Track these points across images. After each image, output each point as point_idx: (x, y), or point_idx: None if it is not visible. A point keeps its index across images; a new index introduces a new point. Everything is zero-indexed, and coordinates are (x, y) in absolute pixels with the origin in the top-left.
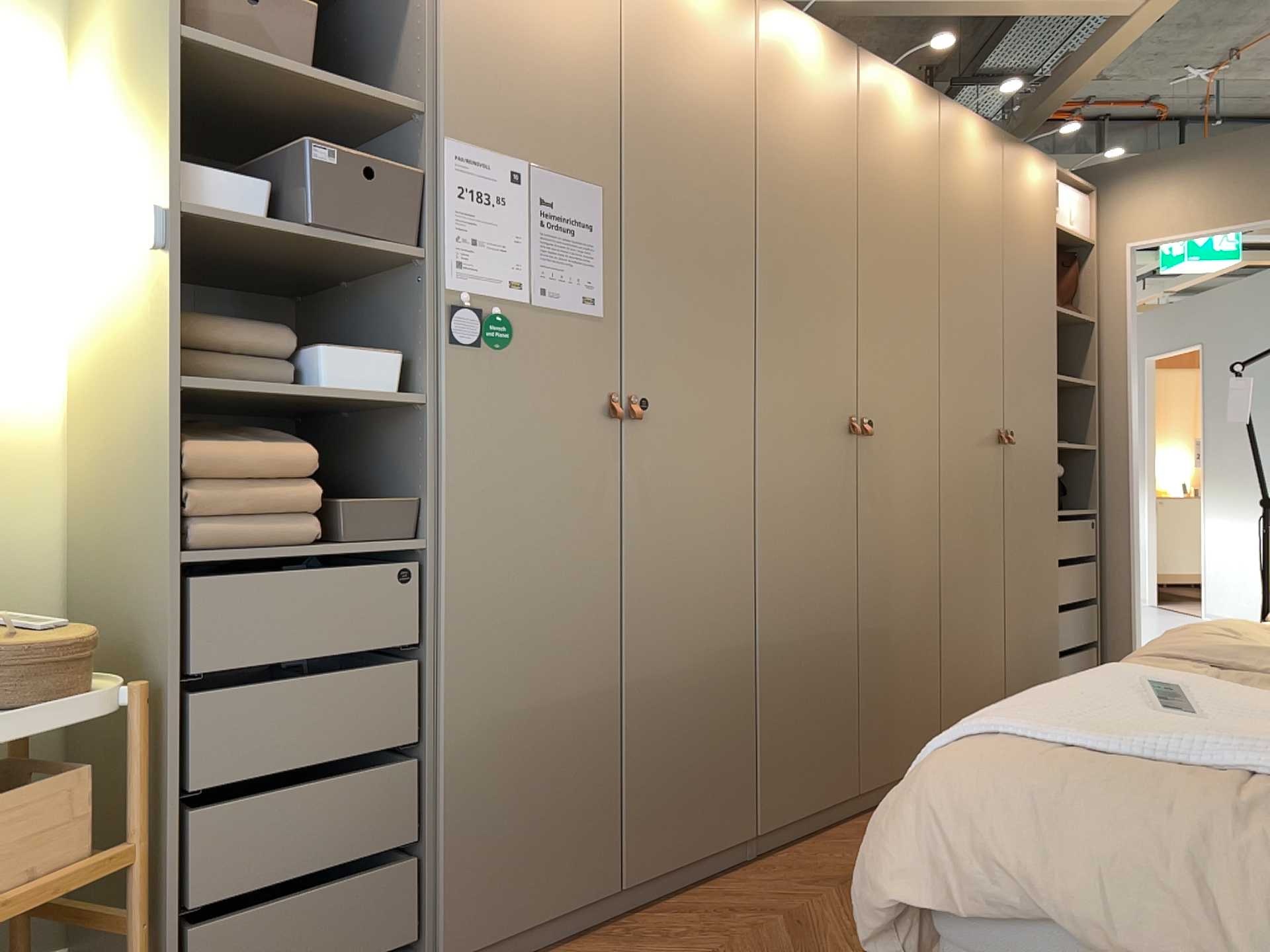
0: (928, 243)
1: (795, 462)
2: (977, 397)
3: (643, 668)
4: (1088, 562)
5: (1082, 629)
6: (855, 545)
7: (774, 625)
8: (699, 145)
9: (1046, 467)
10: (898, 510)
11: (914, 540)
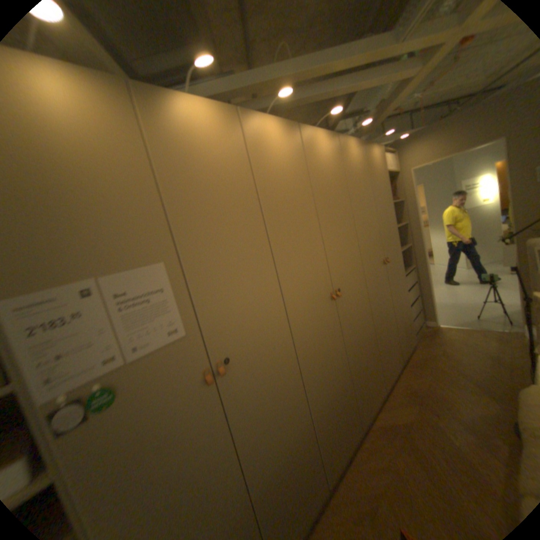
0: (345, 202)
1: (311, 330)
2: (374, 254)
3: (260, 480)
4: (415, 286)
5: (417, 310)
6: (342, 344)
7: (317, 405)
8: (225, 208)
9: (399, 264)
10: (355, 318)
11: (363, 324)
